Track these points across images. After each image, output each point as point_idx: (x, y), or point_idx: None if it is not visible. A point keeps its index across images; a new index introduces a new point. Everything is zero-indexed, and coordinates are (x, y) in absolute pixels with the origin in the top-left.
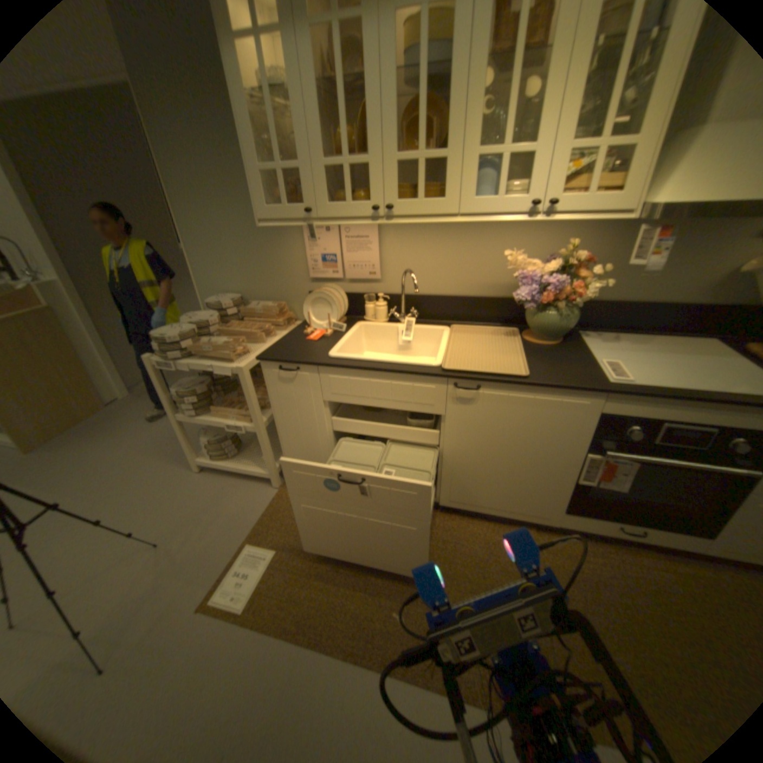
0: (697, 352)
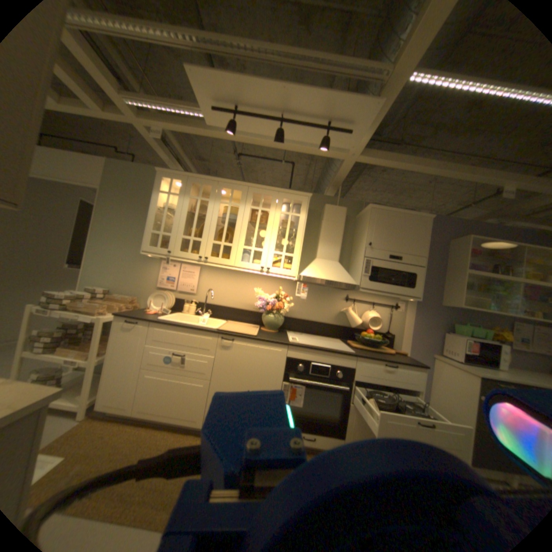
0: (329, 342)
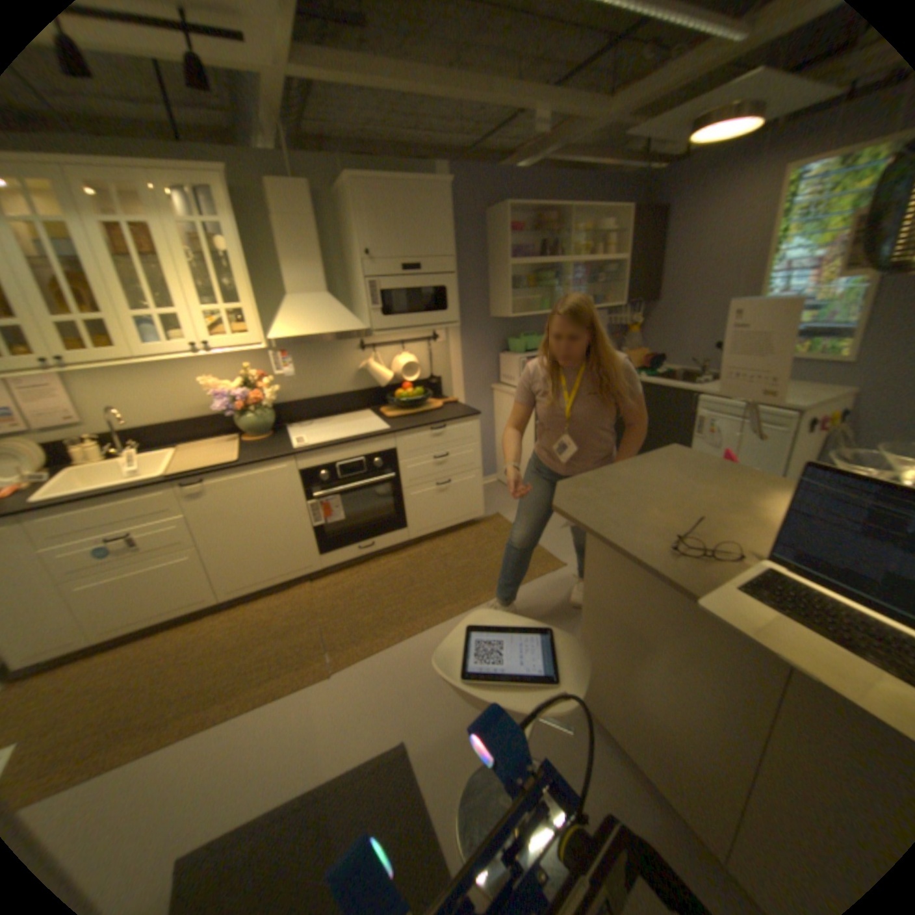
0: (355, 421)
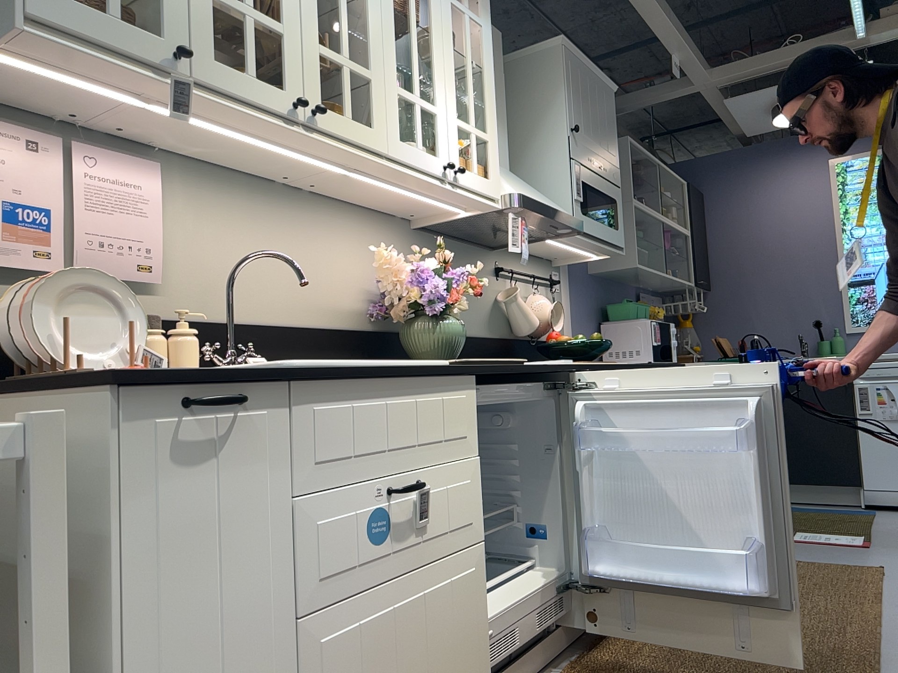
0: None
